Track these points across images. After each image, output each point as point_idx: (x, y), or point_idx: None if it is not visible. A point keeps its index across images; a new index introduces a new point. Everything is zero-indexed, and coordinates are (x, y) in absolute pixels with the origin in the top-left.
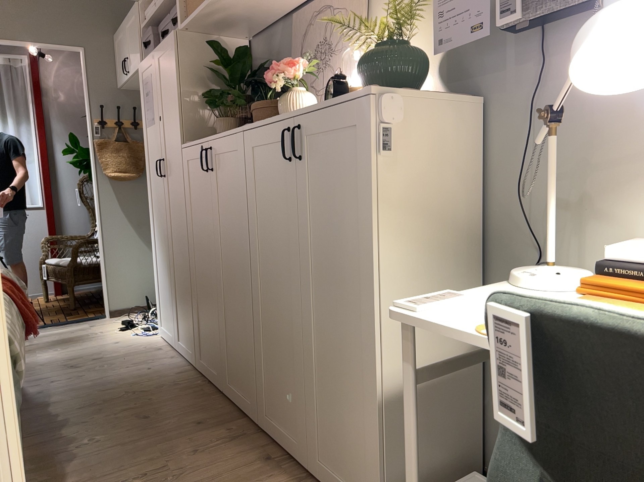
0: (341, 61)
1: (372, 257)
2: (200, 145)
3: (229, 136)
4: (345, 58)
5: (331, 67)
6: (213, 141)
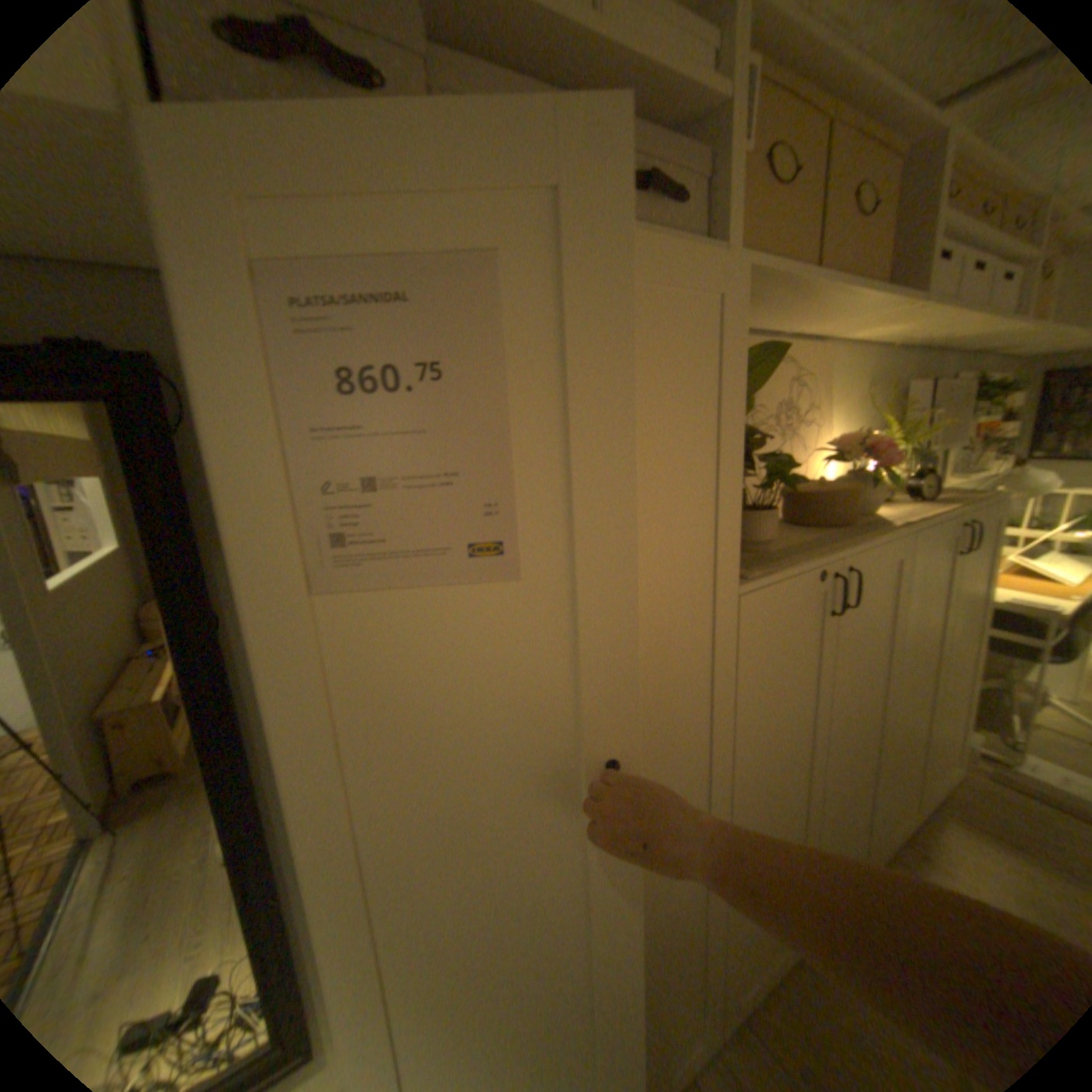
0: (816, 435)
1: (992, 603)
2: (822, 569)
3: (895, 542)
4: (825, 435)
5: (801, 438)
6: (862, 554)
